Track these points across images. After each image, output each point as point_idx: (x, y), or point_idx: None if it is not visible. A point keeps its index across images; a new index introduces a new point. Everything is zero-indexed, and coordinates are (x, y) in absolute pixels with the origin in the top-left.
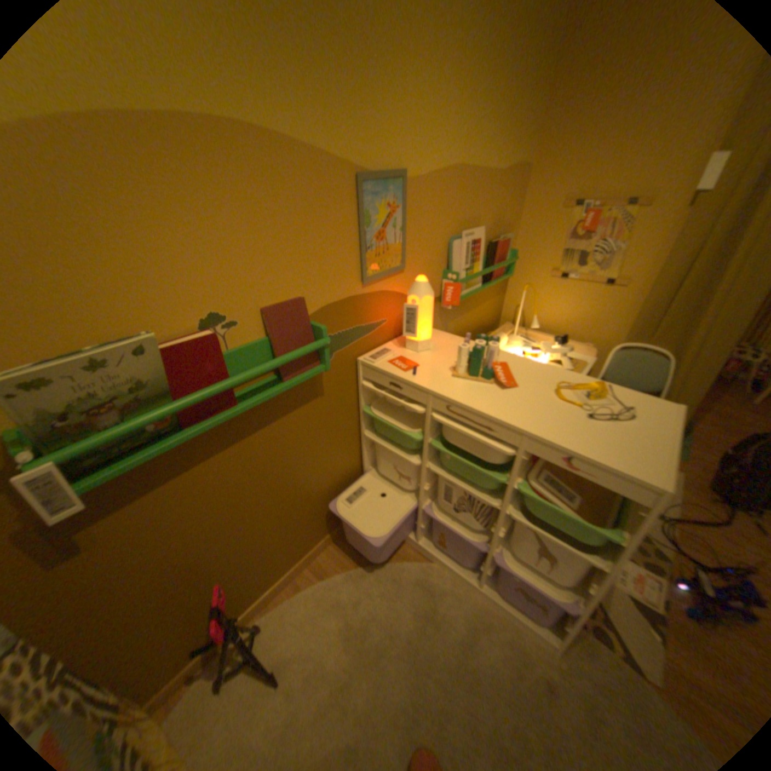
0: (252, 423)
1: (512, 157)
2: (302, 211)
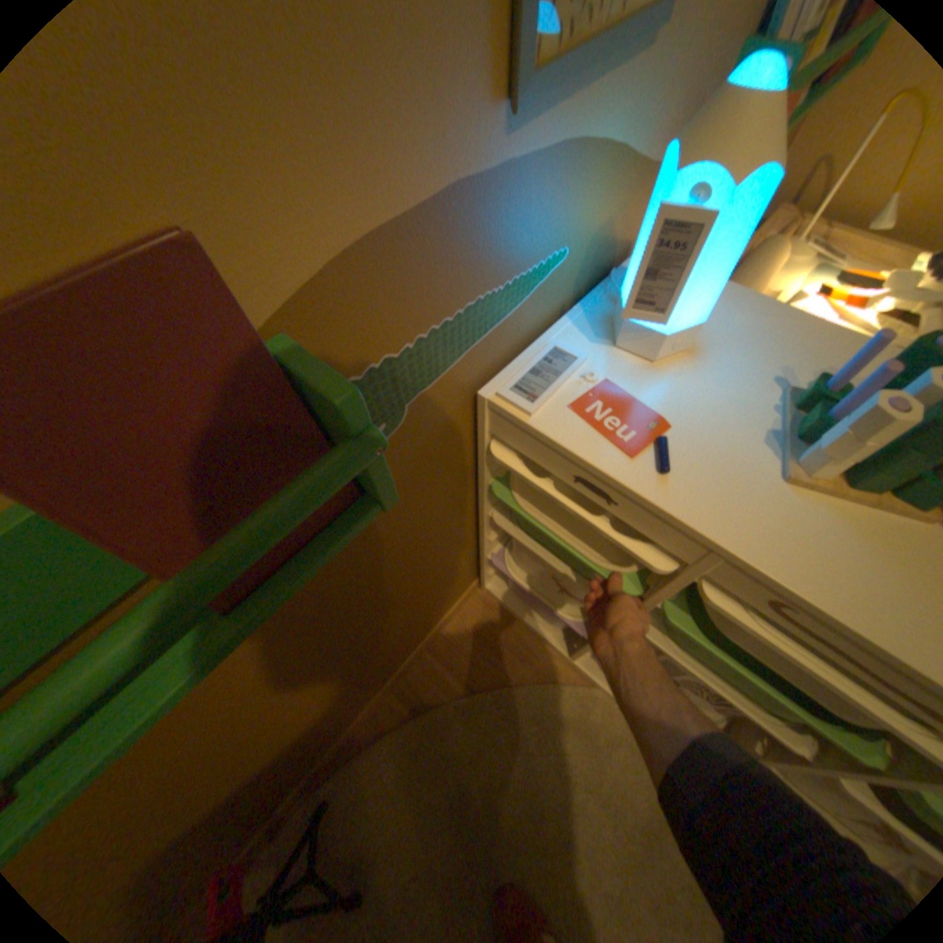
0: None
1: None
2: None
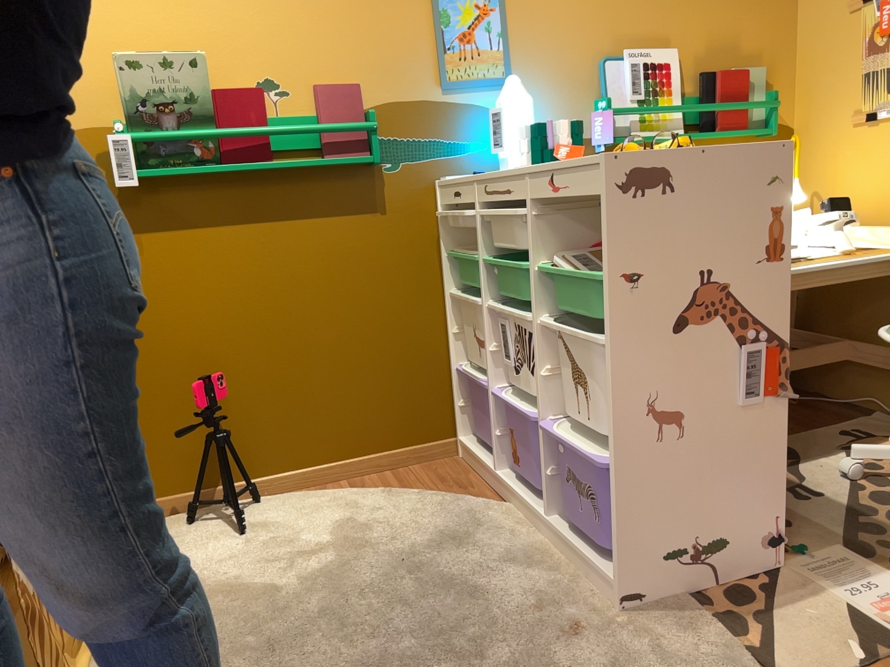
0: (292, 204)
1: None
2: (364, 5)
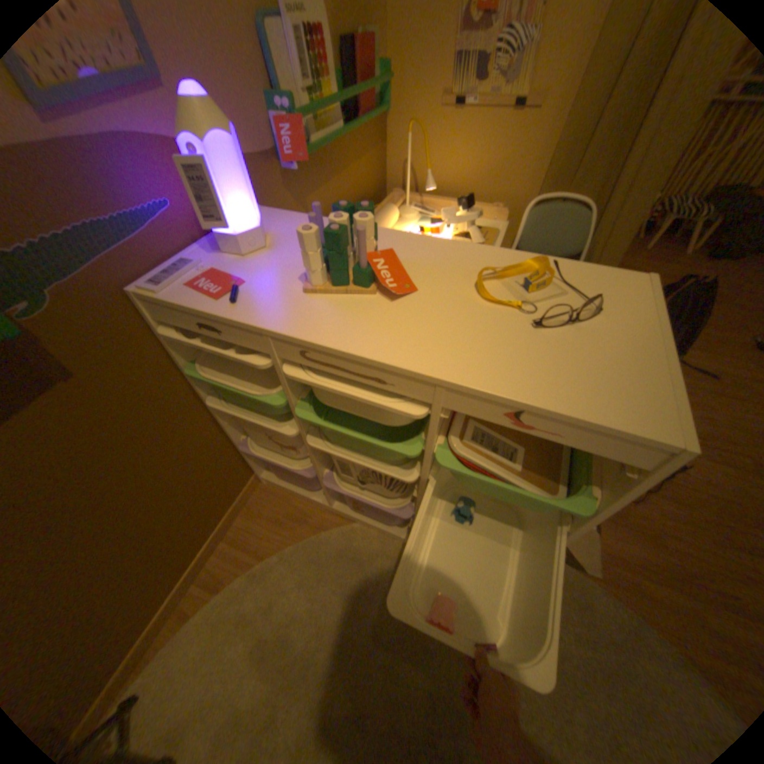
0: None
1: None
2: None
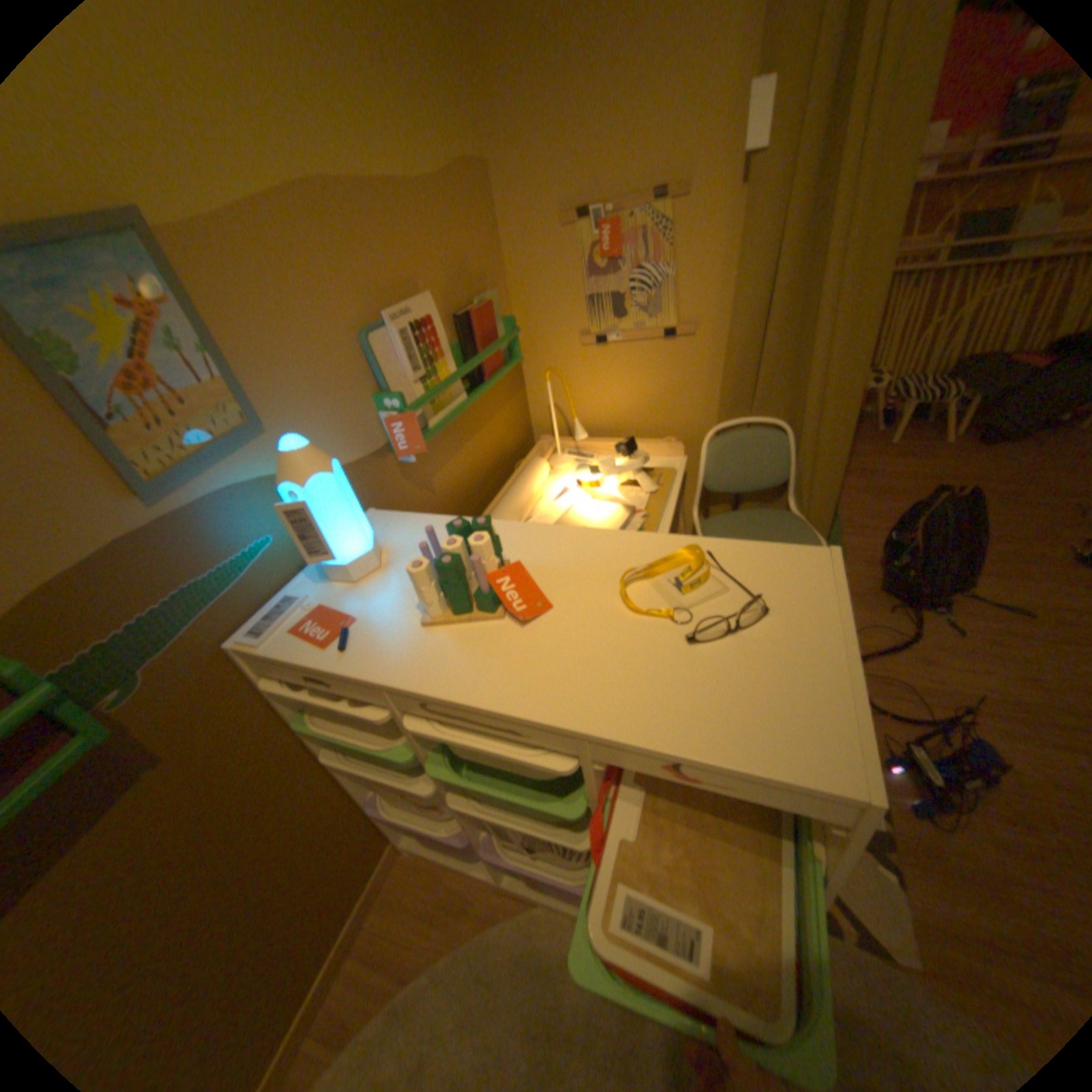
0: None
1: (436, 150)
2: None
